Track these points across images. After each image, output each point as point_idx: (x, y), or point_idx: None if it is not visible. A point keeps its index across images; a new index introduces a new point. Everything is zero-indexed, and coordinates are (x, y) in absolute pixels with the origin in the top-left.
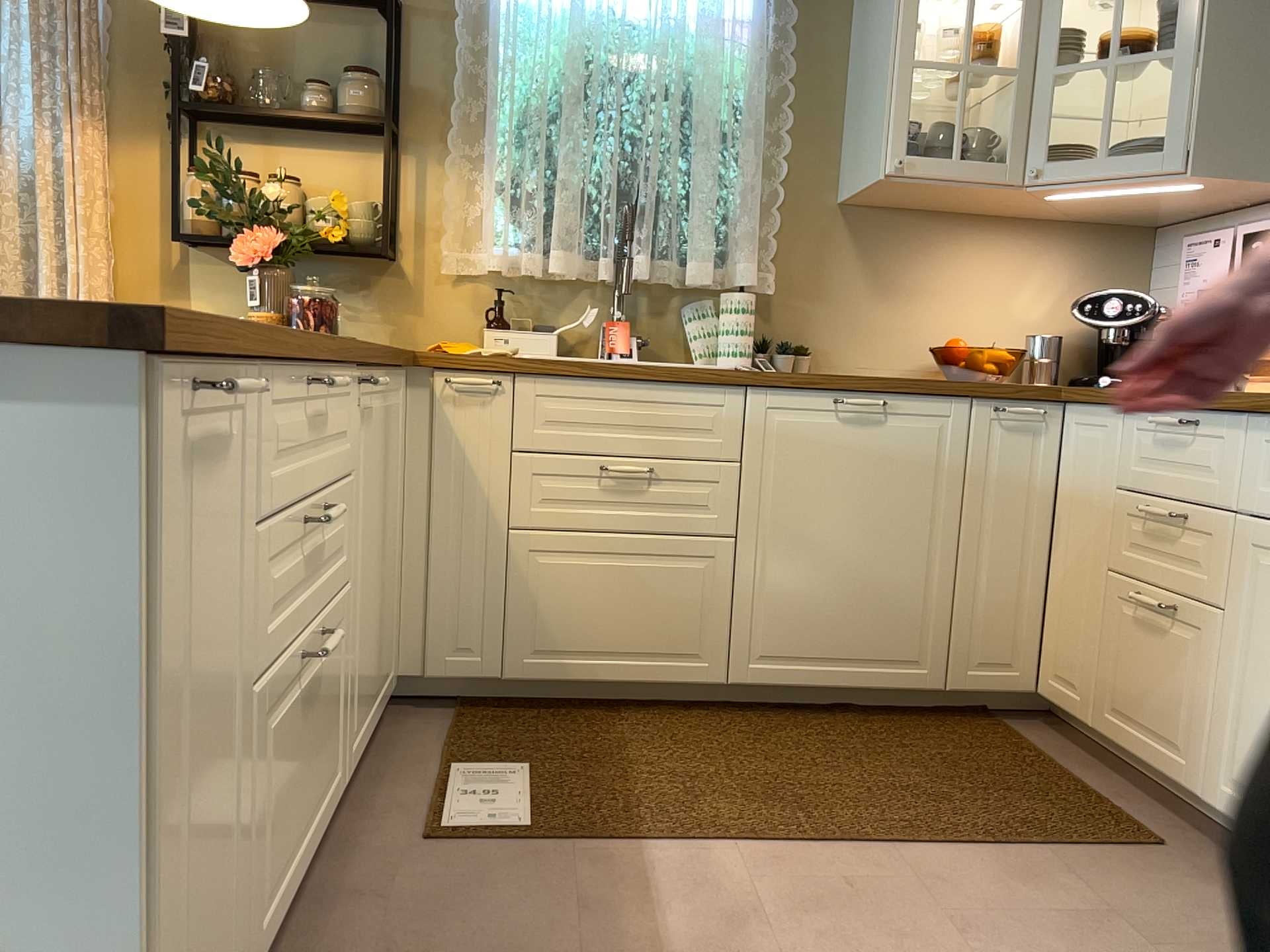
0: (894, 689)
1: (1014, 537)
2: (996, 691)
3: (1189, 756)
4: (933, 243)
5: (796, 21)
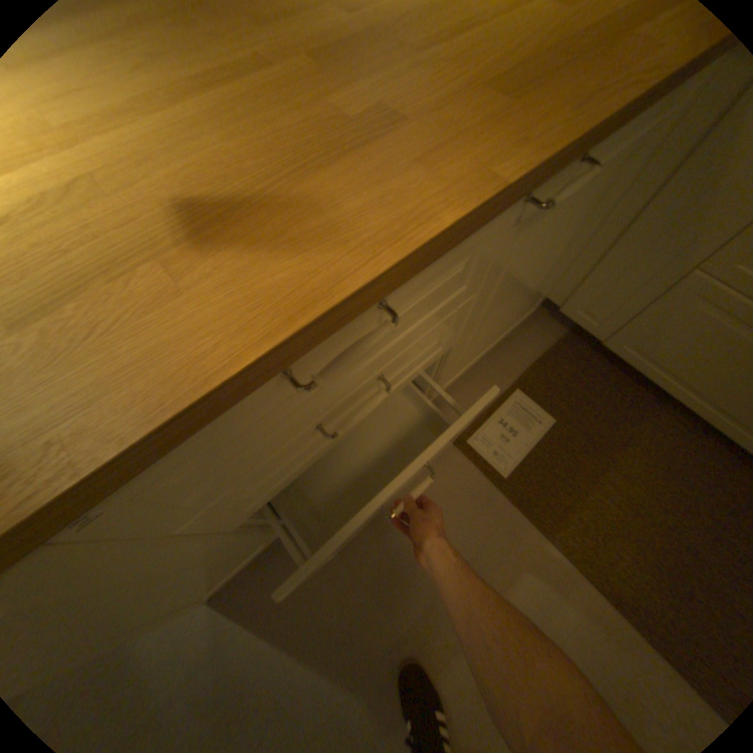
0: None
1: None
2: None
3: None
4: None
5: None
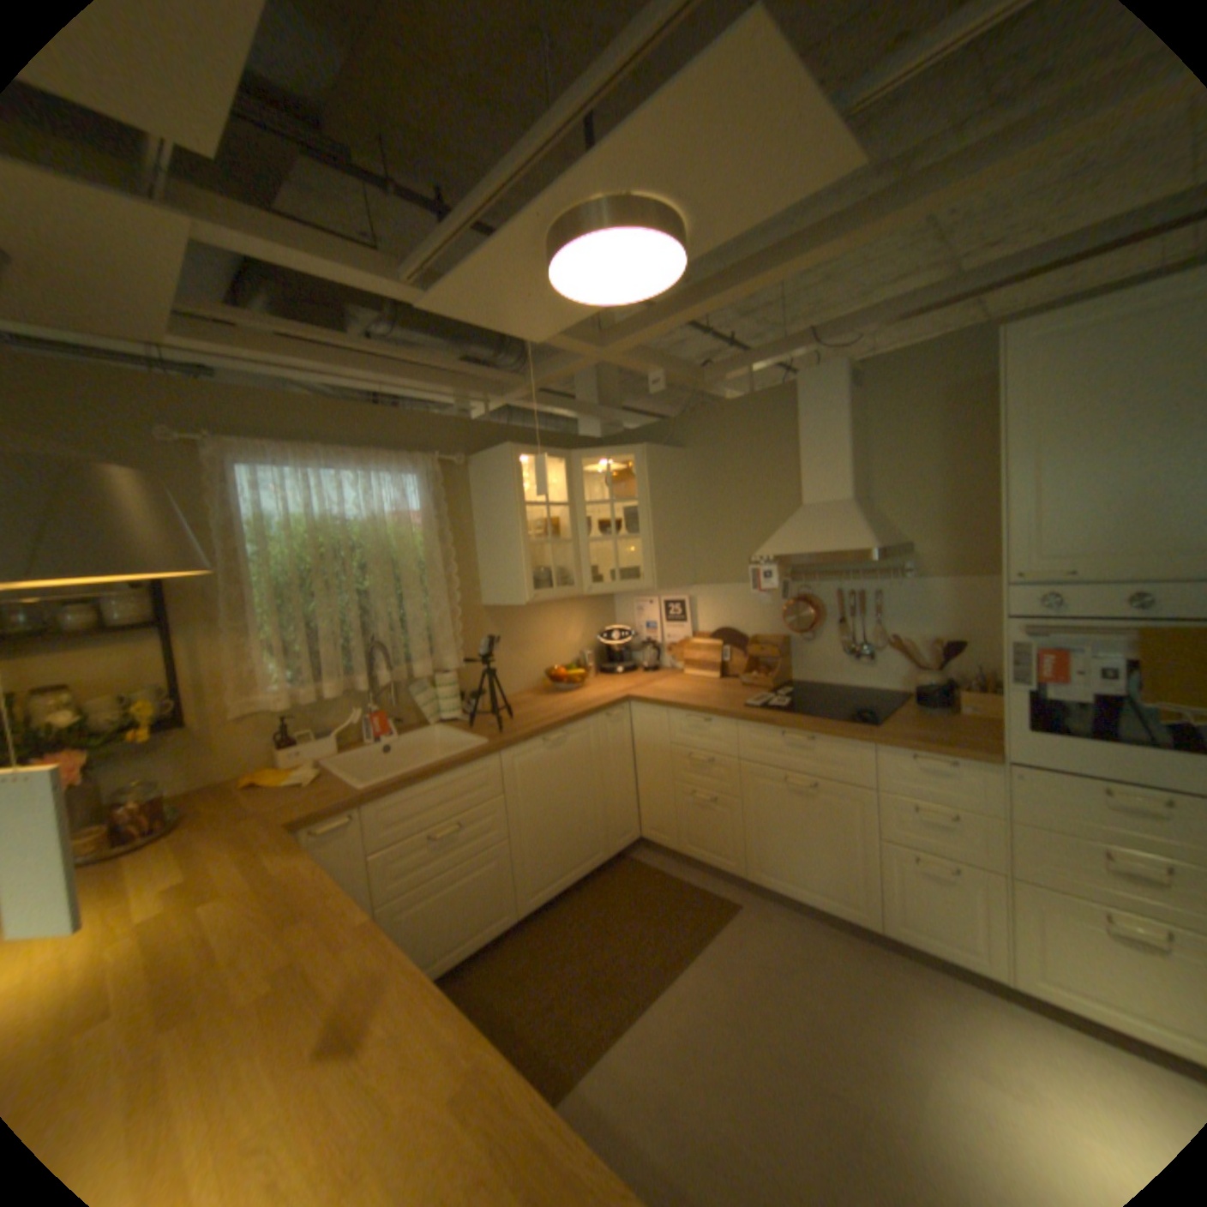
0: (590, 873)
1: (621, 772)
2: (627, 847)
3: (735, 861)
4: (528, 617)
5: (440, 510)
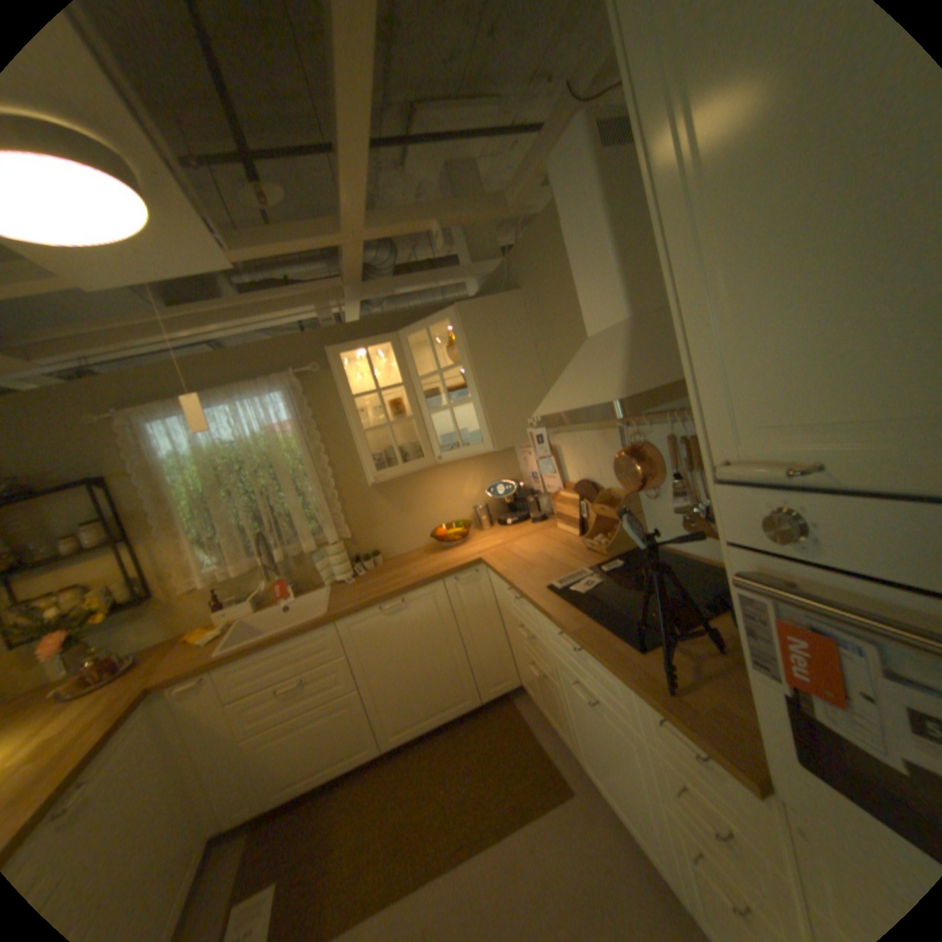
0: (458, 716)
1: (485, 628)
2: (503, 694)
3: (571, 744)
4: (417, 482)
5: (314, 411)
